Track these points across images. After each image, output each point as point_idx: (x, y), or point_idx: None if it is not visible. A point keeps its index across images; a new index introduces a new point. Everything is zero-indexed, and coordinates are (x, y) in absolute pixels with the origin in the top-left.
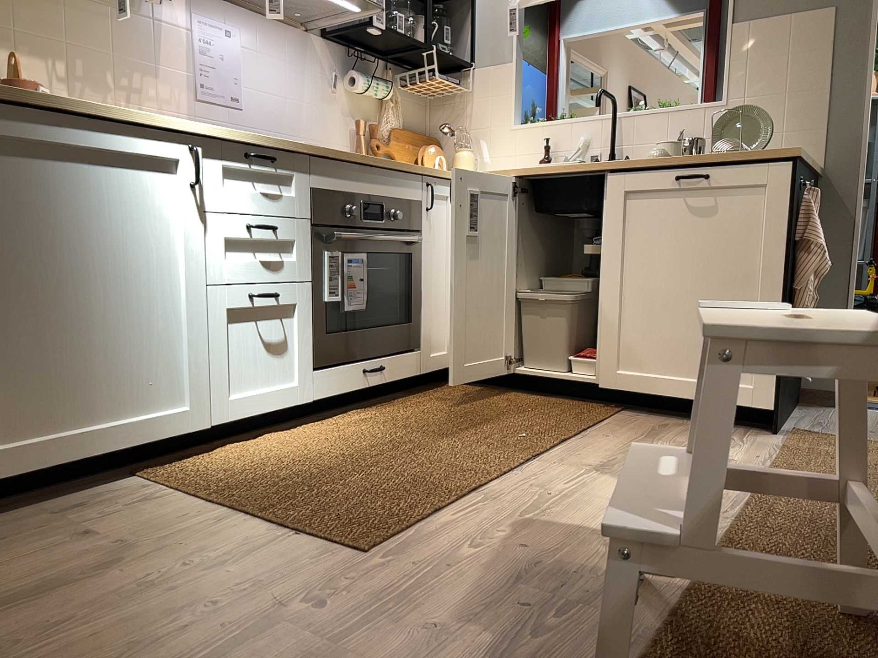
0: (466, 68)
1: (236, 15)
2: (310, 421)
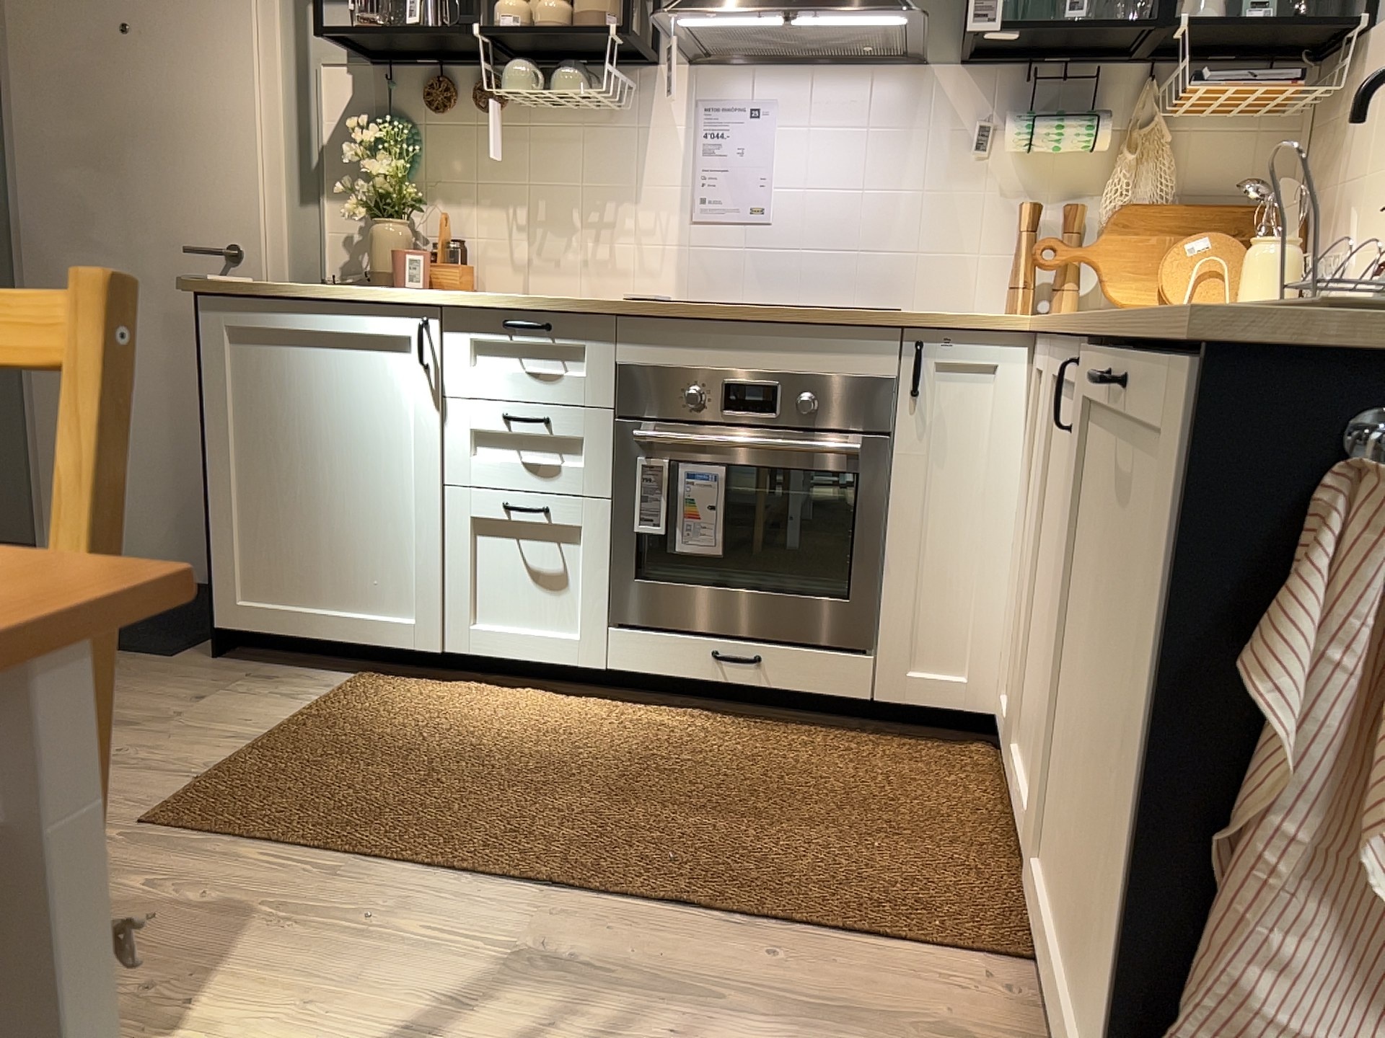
0: (1359, 31)
1: (768, 79)
2: (633, 701)
